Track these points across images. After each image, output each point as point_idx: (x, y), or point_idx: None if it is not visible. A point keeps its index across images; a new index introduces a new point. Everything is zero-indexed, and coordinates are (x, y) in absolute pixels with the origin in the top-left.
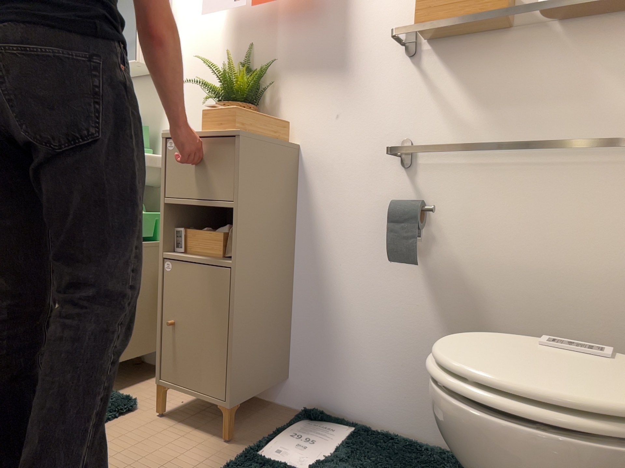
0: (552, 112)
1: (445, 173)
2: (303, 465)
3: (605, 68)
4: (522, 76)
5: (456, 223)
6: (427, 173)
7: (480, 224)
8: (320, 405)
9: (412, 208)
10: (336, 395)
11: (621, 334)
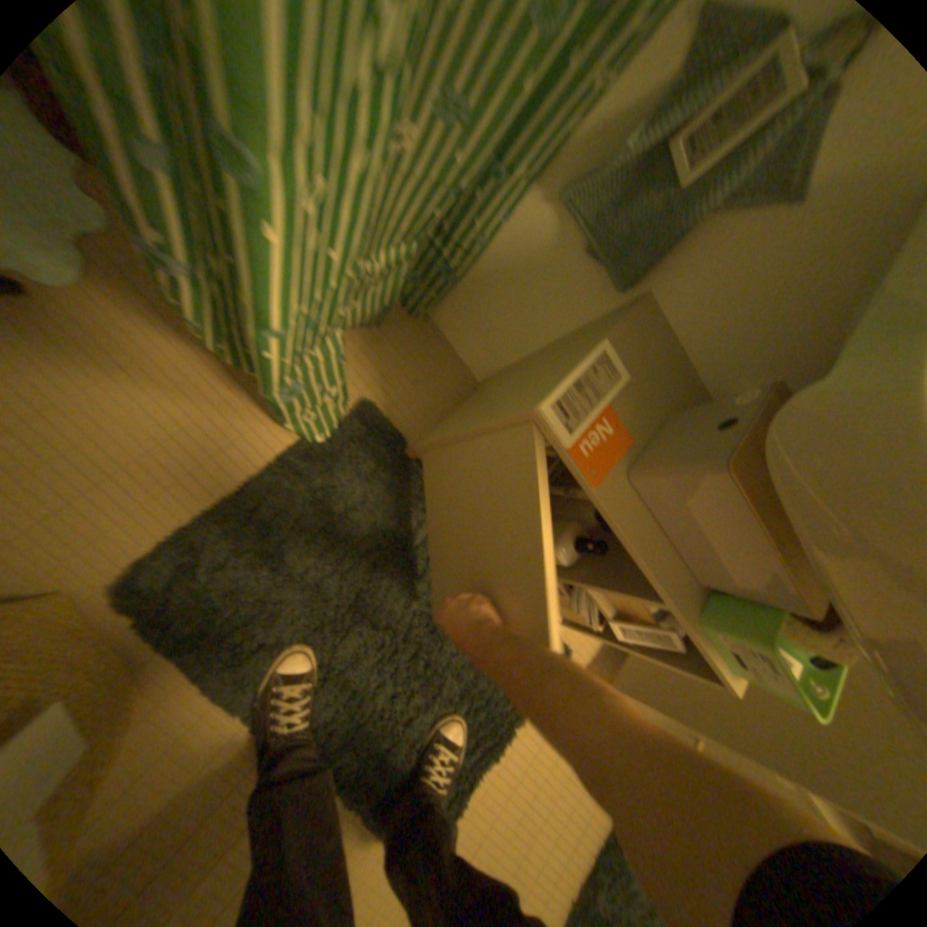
0: None
1: None
2: None
3: None
4: None
5: None
6: None
7: None
8: None
9: None
10: None
11: None
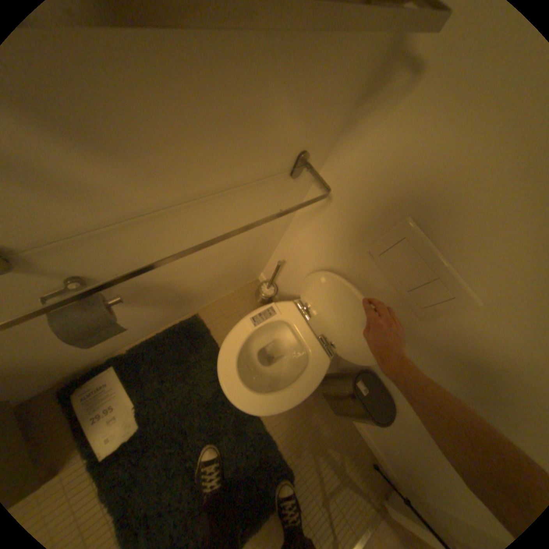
0: (220, 143)
1: (86, 243)
2: (127, 426)
3: (283, 78)
4: (171, 85)
5: (129, 266)
6: (54, 254)
7: (155, 256)
8: (61, 377)
9: (97, 320)
10: (71, 368)
11: (249, 252)
